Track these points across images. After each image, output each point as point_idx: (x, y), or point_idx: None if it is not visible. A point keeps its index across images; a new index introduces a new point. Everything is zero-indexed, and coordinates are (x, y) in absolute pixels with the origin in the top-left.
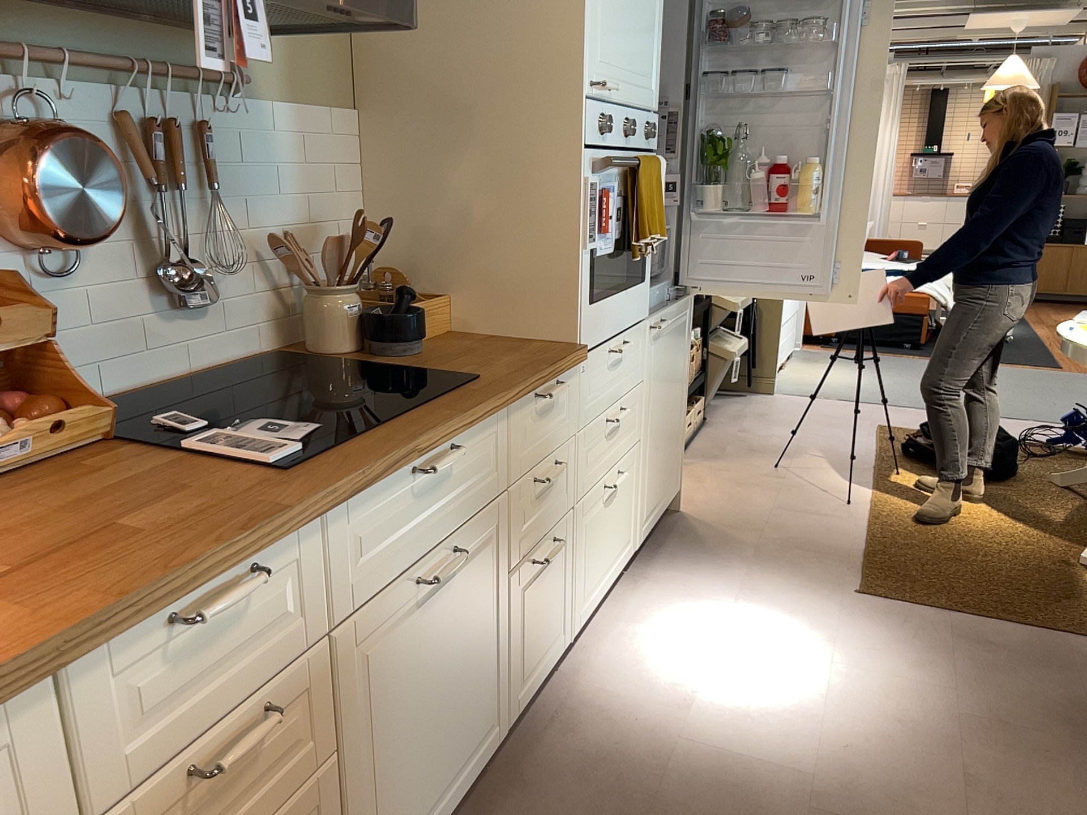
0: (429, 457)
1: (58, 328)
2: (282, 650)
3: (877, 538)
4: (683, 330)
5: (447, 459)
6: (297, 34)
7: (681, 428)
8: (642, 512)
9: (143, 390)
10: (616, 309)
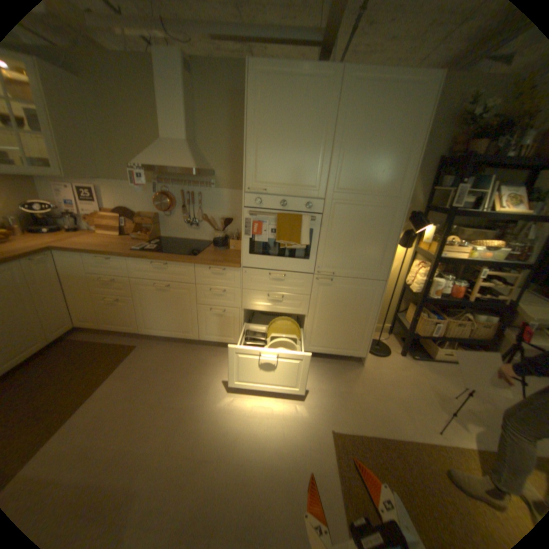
0: (158, 263)
1: (168, 225)
2: (118, 274)
3: (403, 448)
4: (365, 292)
5: (157, 264)
6: (232, 174)
7: (365, 333)
8: (307, 341)
9: (183, 240)
10: (273, 262)
